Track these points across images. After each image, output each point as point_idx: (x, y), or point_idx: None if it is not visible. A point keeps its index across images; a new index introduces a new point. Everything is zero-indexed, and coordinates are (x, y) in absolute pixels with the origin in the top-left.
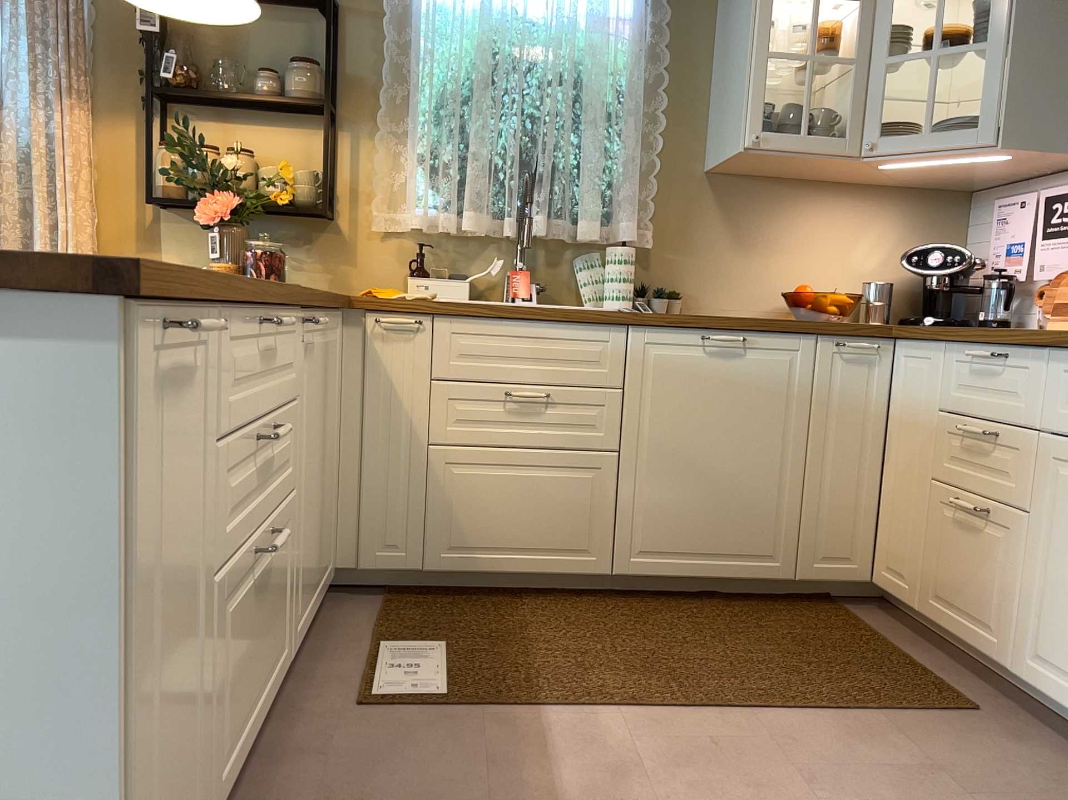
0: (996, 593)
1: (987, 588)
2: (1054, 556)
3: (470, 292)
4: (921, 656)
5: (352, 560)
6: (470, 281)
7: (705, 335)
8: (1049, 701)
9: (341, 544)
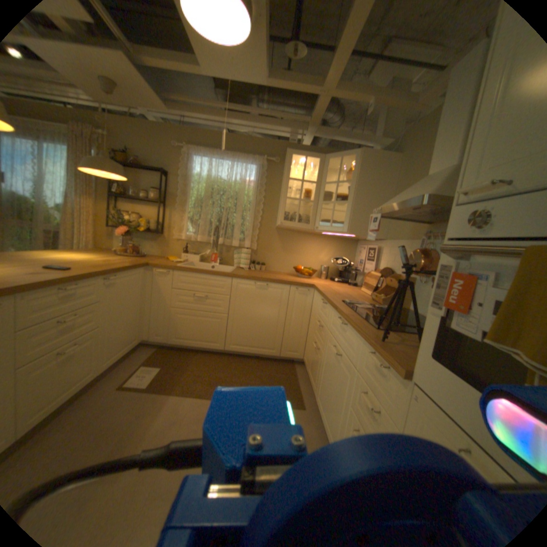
0: (316, 374)
1: (315, 372)
2: (324, 368)
3: (200, 259)
4: (303, 386)
5: (147, 338)
6: (201, 256)
7: (255, 282)
8: (319, 411)
9: (144, 333)
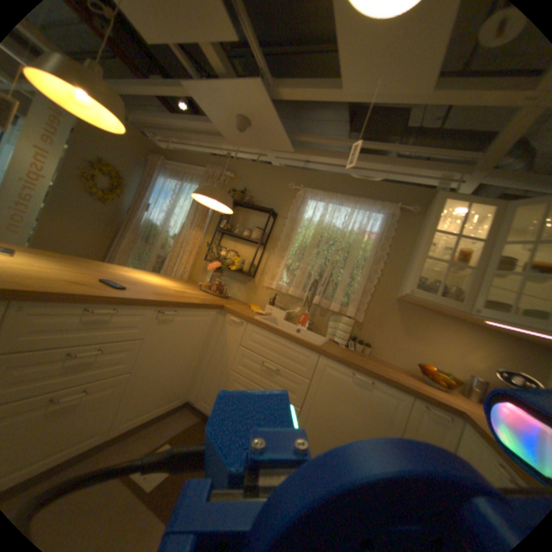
0: None
1: None
2: None
3: (286, 317)
4: None
5: (195, 401)
6: (288, 313)
7: (354, 373)
8: None
9: (193, 393)
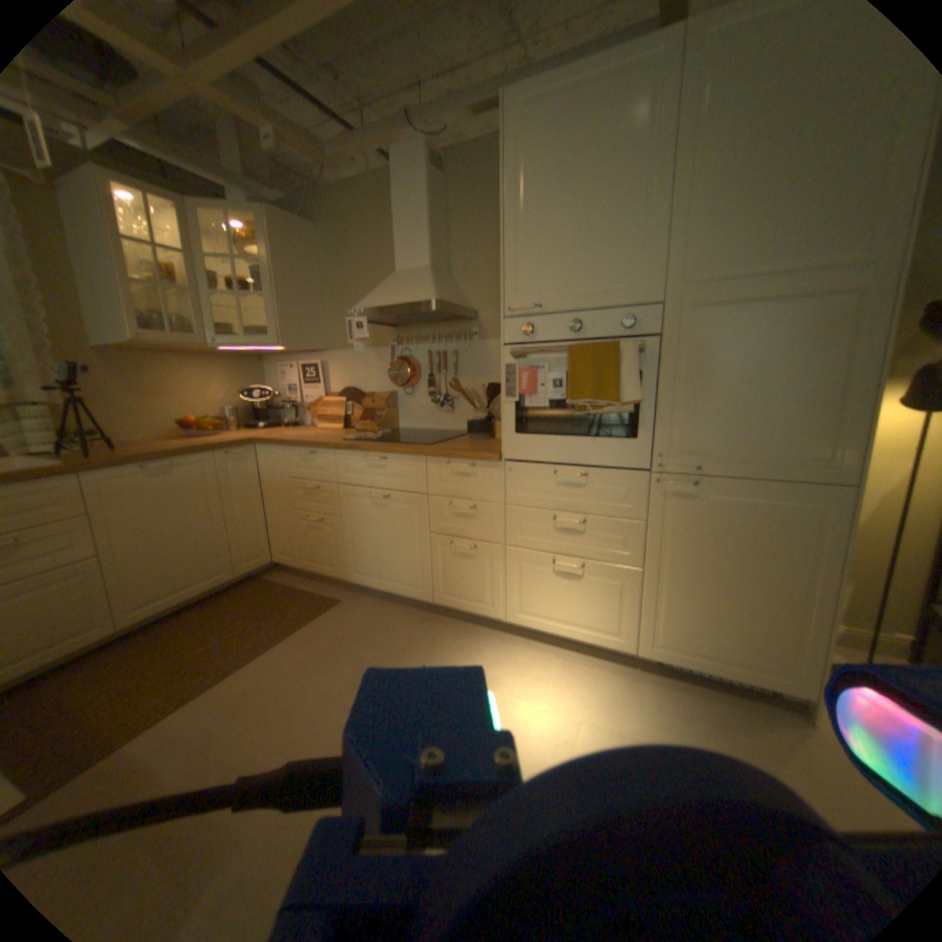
0: (332, 551)
1: (327, 550)
2: (351, 532)
3: None
4: (305, 588)
5: None
6: None
7: (139, 467)
8: (362, 585)
9: None
